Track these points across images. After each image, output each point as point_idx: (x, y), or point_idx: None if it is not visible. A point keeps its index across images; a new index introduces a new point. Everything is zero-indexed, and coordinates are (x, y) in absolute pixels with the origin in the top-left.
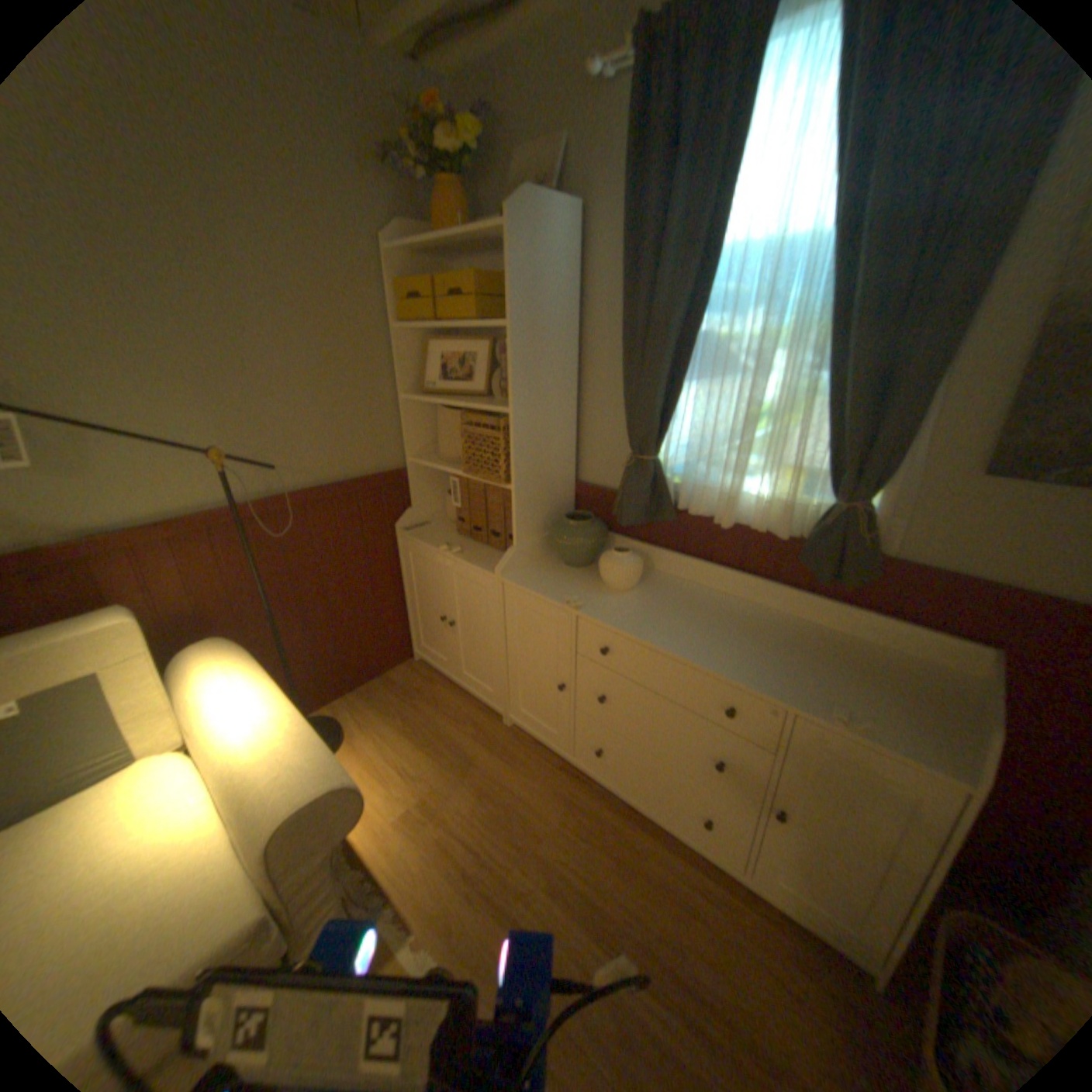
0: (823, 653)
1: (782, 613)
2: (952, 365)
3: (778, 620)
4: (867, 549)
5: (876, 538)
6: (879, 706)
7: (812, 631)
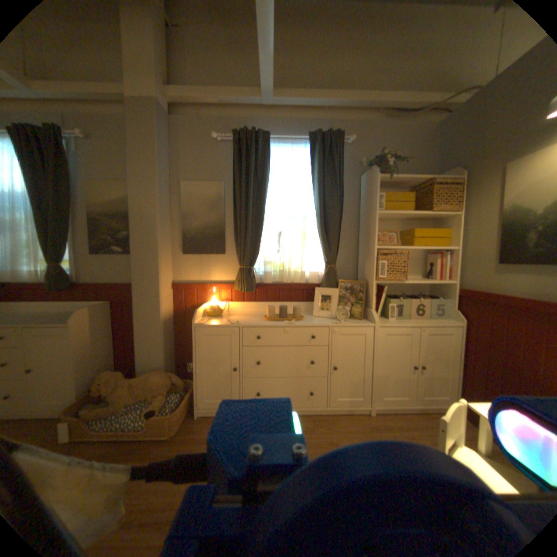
0: (53, 316)
1: (49, 312)
2: (69, 227)
3: (45, 314)
4: (62, 279)
5: (65, 276)
6: (58, 320)
7: (57, 313)
